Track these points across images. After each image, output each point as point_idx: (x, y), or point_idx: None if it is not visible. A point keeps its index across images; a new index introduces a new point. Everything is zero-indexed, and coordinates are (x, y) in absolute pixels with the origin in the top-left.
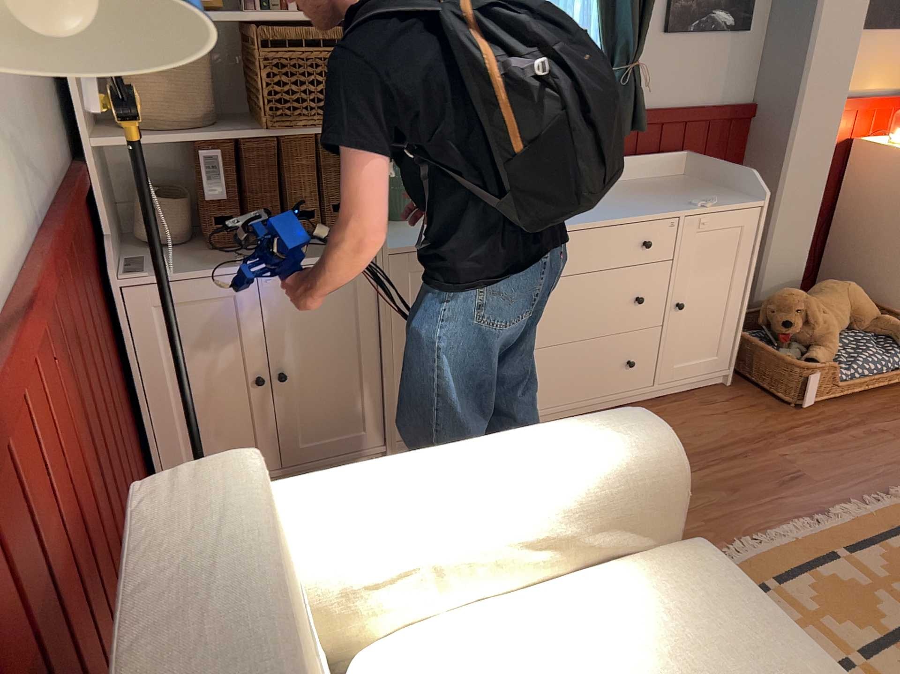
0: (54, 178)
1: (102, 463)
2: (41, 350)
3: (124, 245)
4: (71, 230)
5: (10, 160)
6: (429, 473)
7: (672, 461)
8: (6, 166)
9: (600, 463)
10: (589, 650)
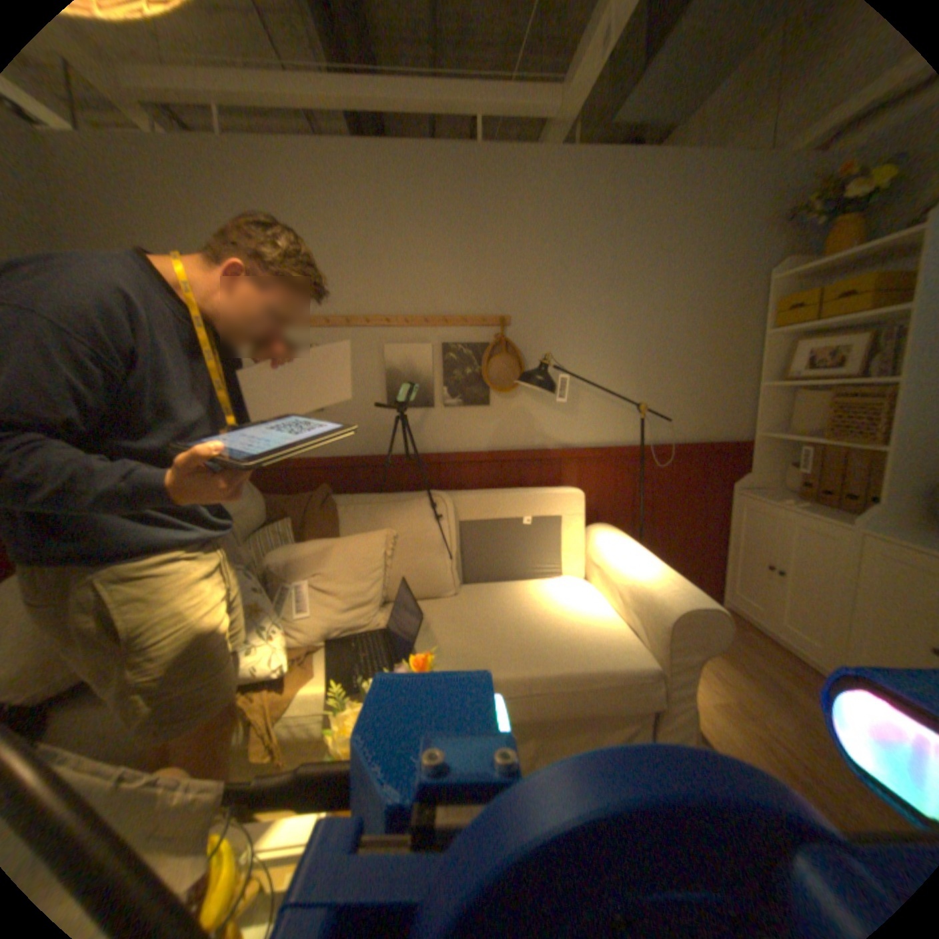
0: (711, 438)
1: (648, 526)
2: (618, 468)
3: (785, 486)
4: (688, 453)
5: (653, 422)
6: (634, 553)
7: (680, 620)
8: (646, 422)
9: (658, 590)
10: (582, 616)
